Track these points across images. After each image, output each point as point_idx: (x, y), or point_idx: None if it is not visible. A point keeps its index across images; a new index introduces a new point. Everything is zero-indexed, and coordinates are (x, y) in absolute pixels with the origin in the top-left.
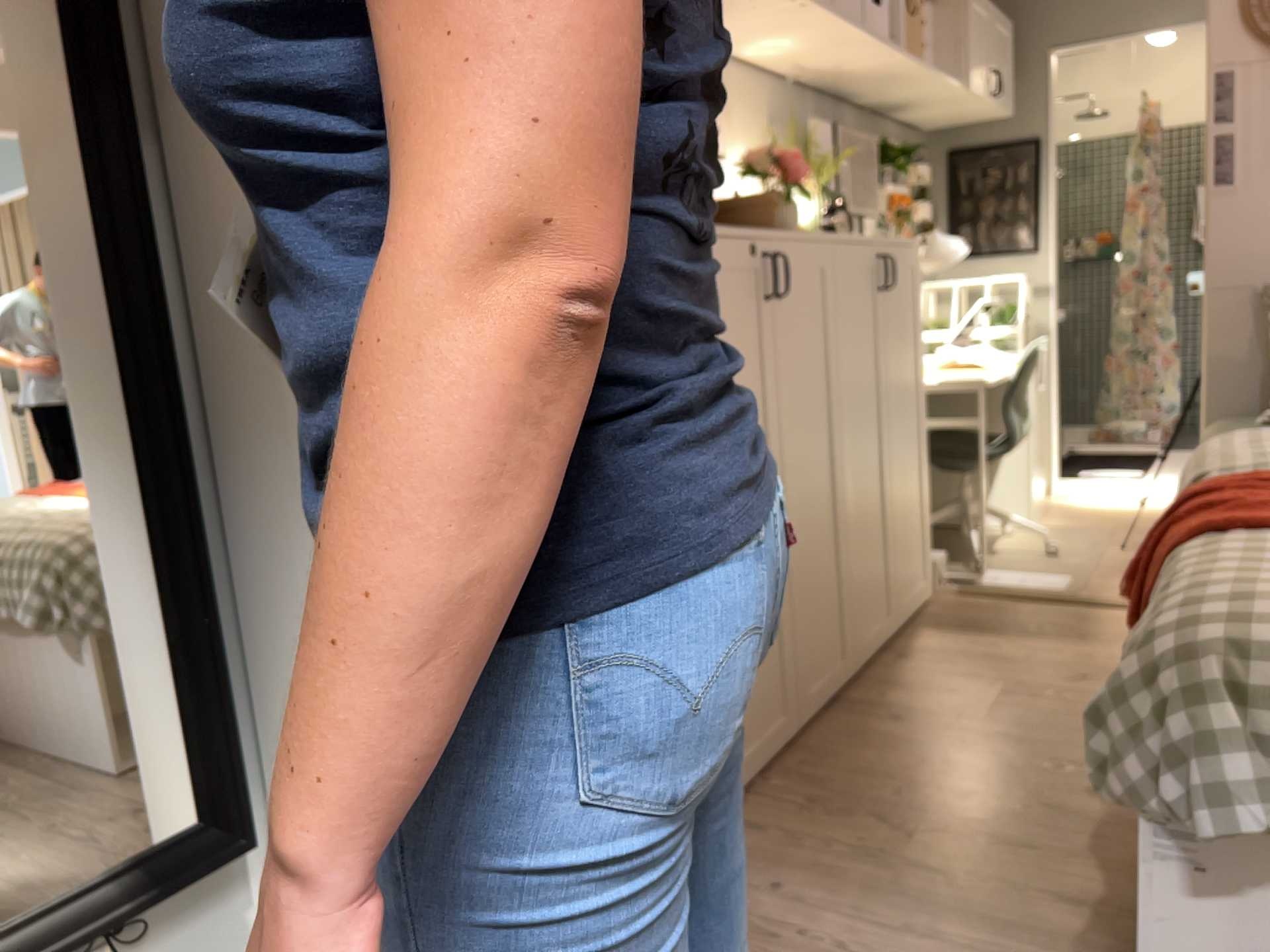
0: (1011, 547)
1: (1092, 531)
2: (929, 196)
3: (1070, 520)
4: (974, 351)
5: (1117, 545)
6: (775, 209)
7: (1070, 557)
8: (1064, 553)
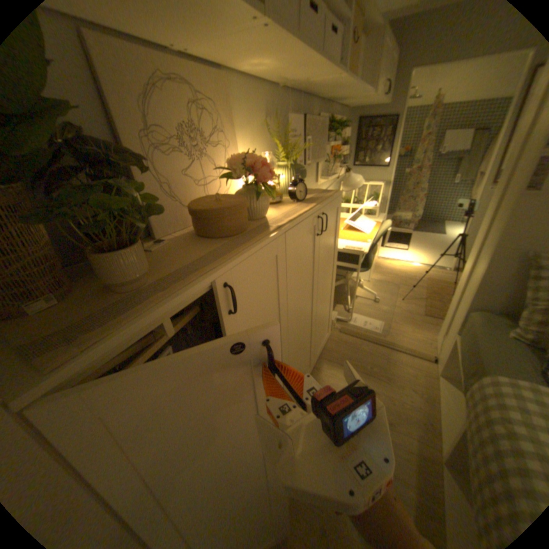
0: (362, 296)
1: (392, 287)
2: (350, 139)
3: (384, 278)
4: (360, 223)
5: (401, 299)
6: (253, 202)
7: (384, 306)
8: (382, 303)
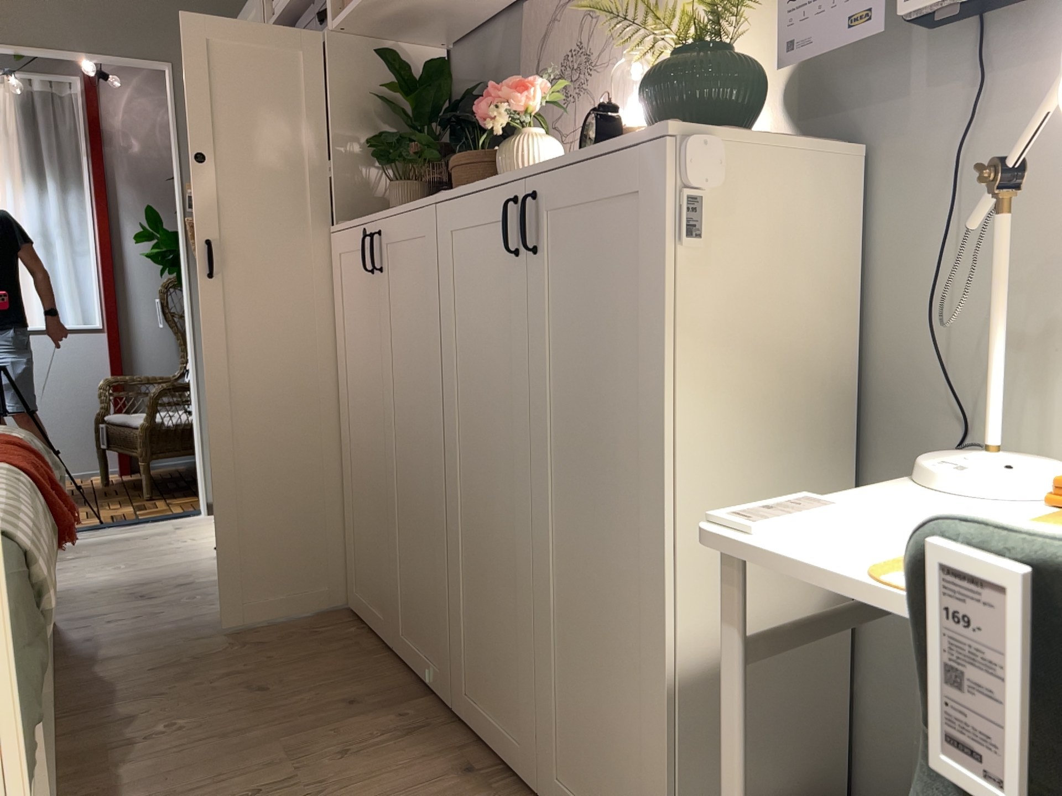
0: None
1: None
2: None
3: None
4: None
5: None
6: (499, 162)
7: None
8: None
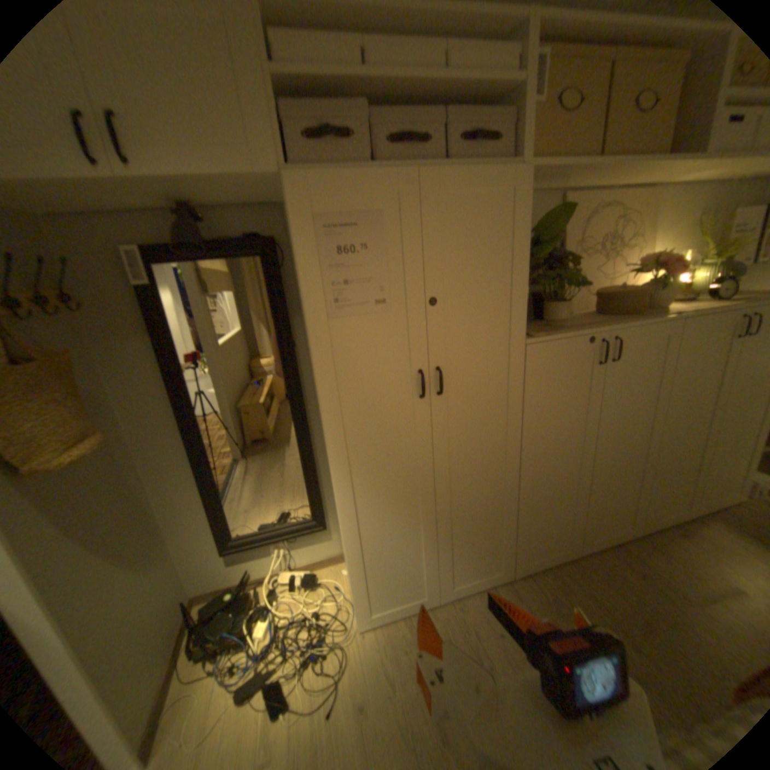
0: None
1: None
2: None
3: None
4: None
5: None
6: (657, 294)
7: None
8: None
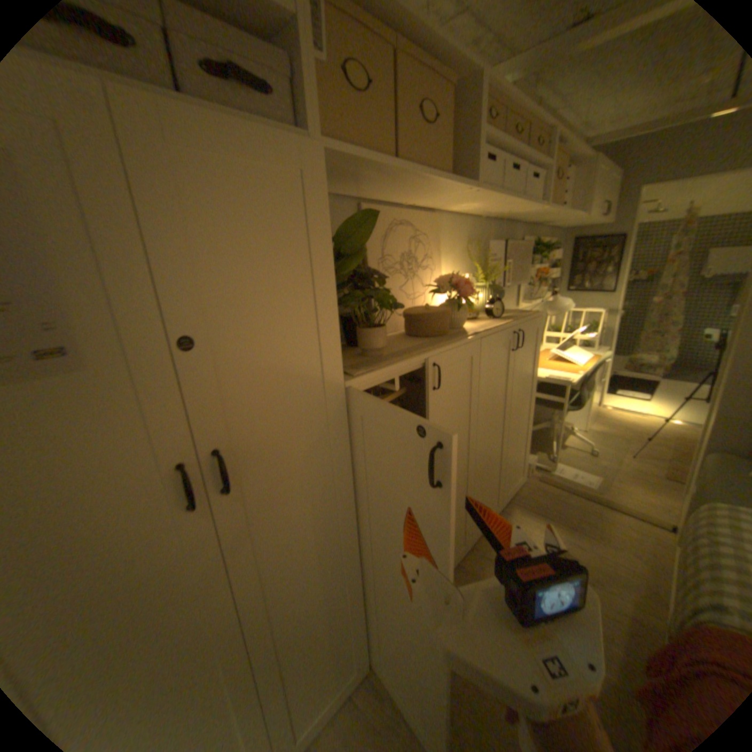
0: (575, 448)
1: (620, 442)
2: (564, 261)
3: (609, 431)
4: (571, 354)
5: (632, 457)
6: (454, 314)
7: (605, 462)
8: (602, 459)
